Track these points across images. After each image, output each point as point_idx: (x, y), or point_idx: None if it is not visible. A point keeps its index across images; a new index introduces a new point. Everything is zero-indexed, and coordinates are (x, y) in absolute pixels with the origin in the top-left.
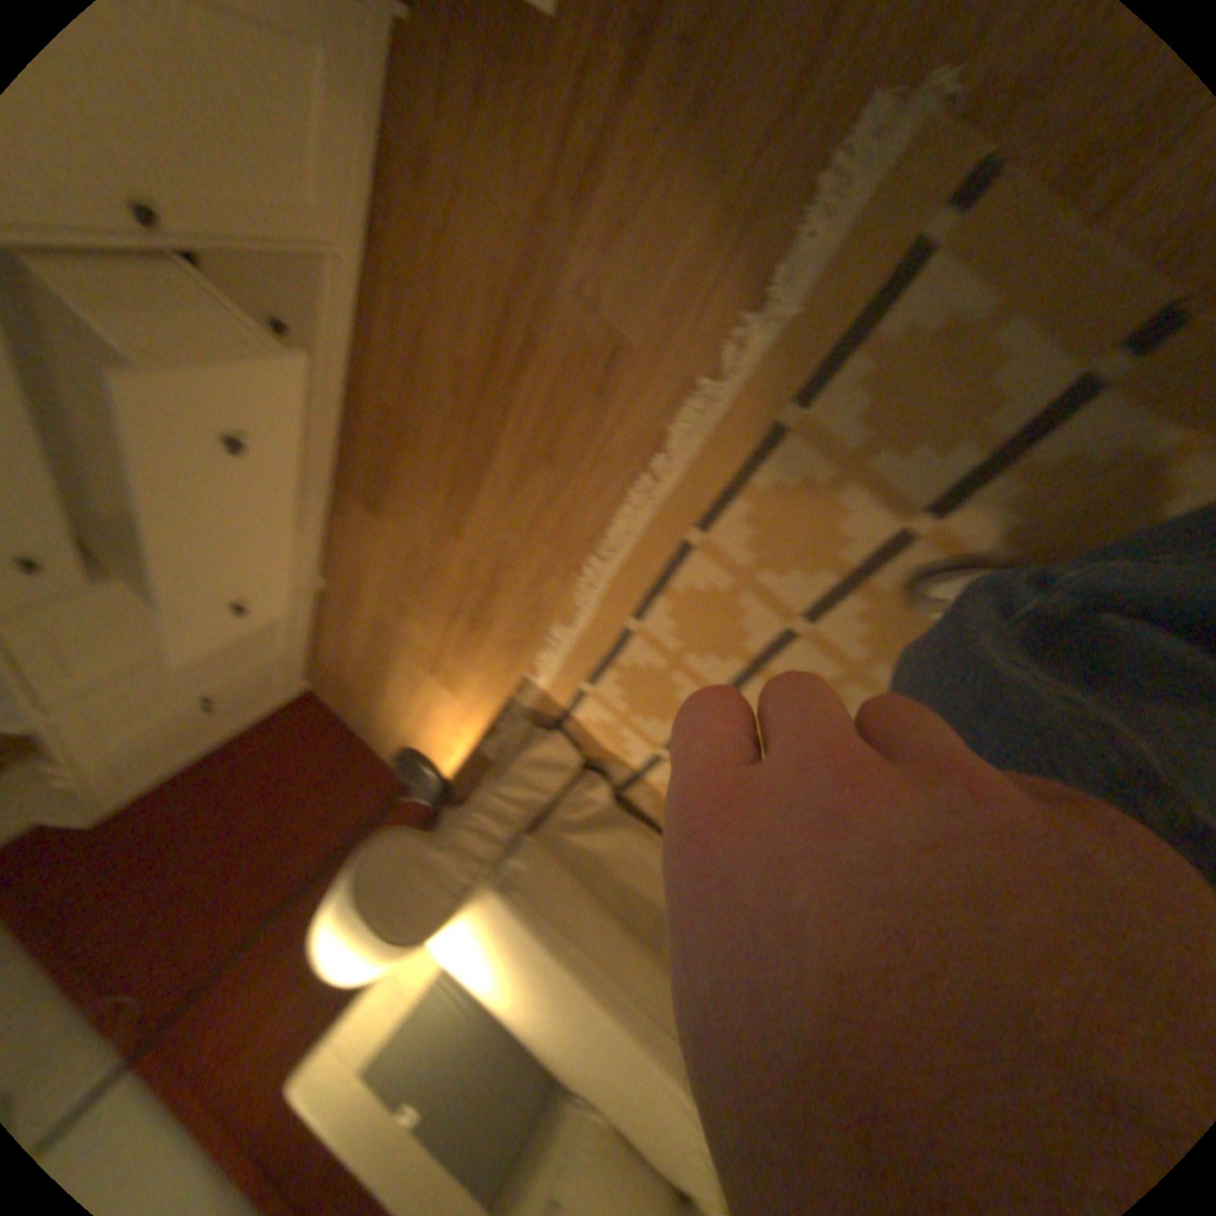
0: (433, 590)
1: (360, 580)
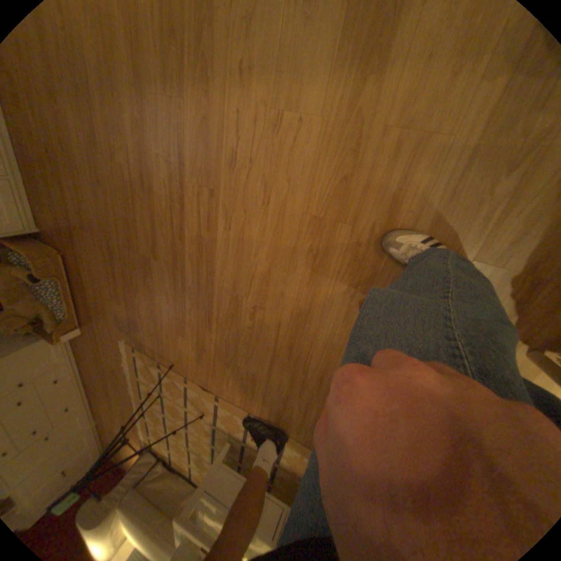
0: (111, 421)
1: (98, 422)
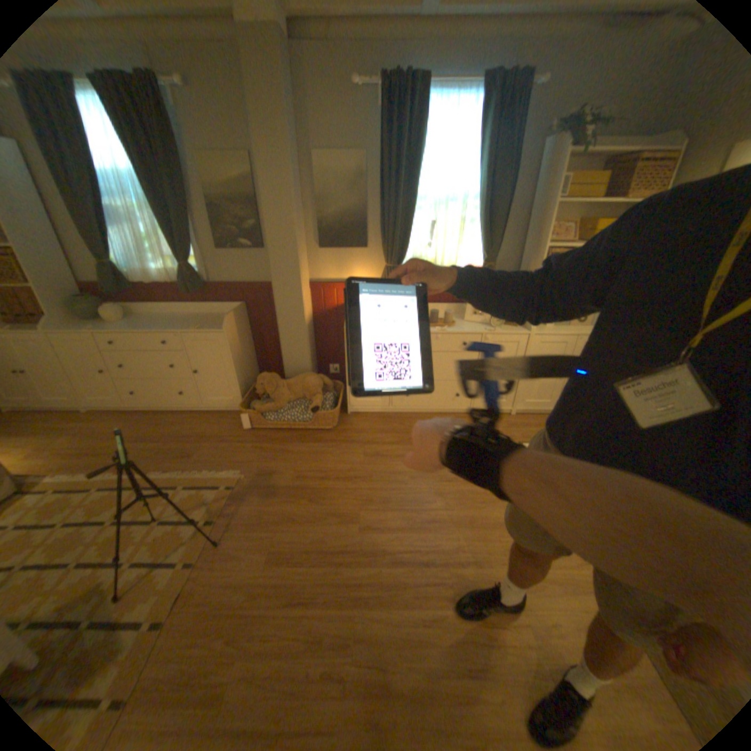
0: (88, 444)
1: (86, 425)
